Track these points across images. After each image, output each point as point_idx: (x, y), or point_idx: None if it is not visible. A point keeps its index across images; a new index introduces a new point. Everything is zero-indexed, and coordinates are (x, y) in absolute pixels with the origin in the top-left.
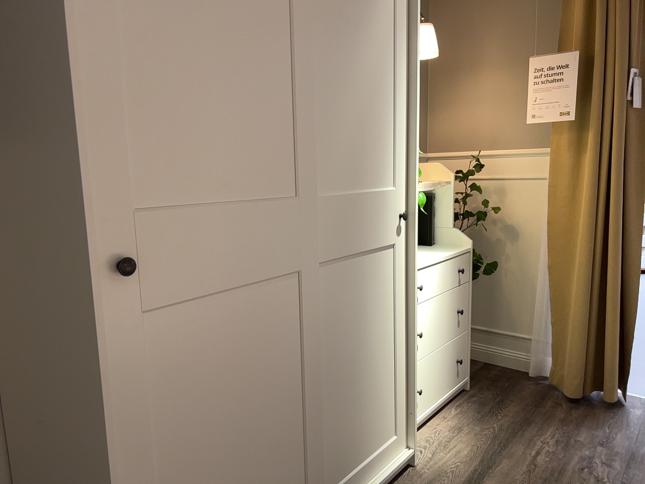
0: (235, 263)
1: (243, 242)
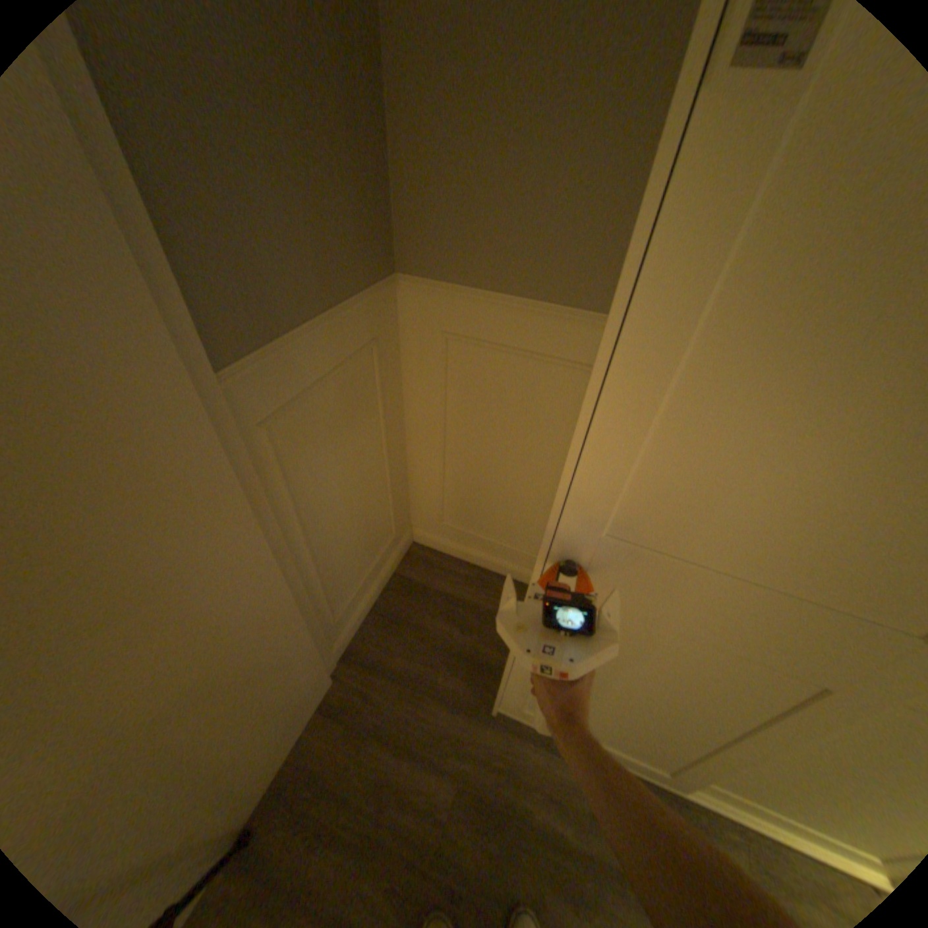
0: (685, 621)
1: (714, 613)
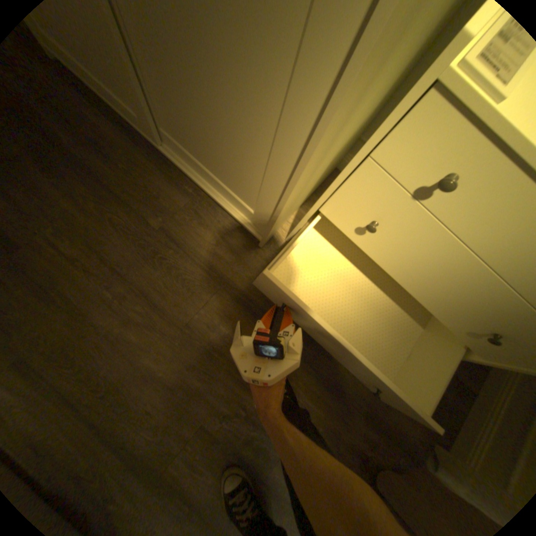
0: None
1: None
